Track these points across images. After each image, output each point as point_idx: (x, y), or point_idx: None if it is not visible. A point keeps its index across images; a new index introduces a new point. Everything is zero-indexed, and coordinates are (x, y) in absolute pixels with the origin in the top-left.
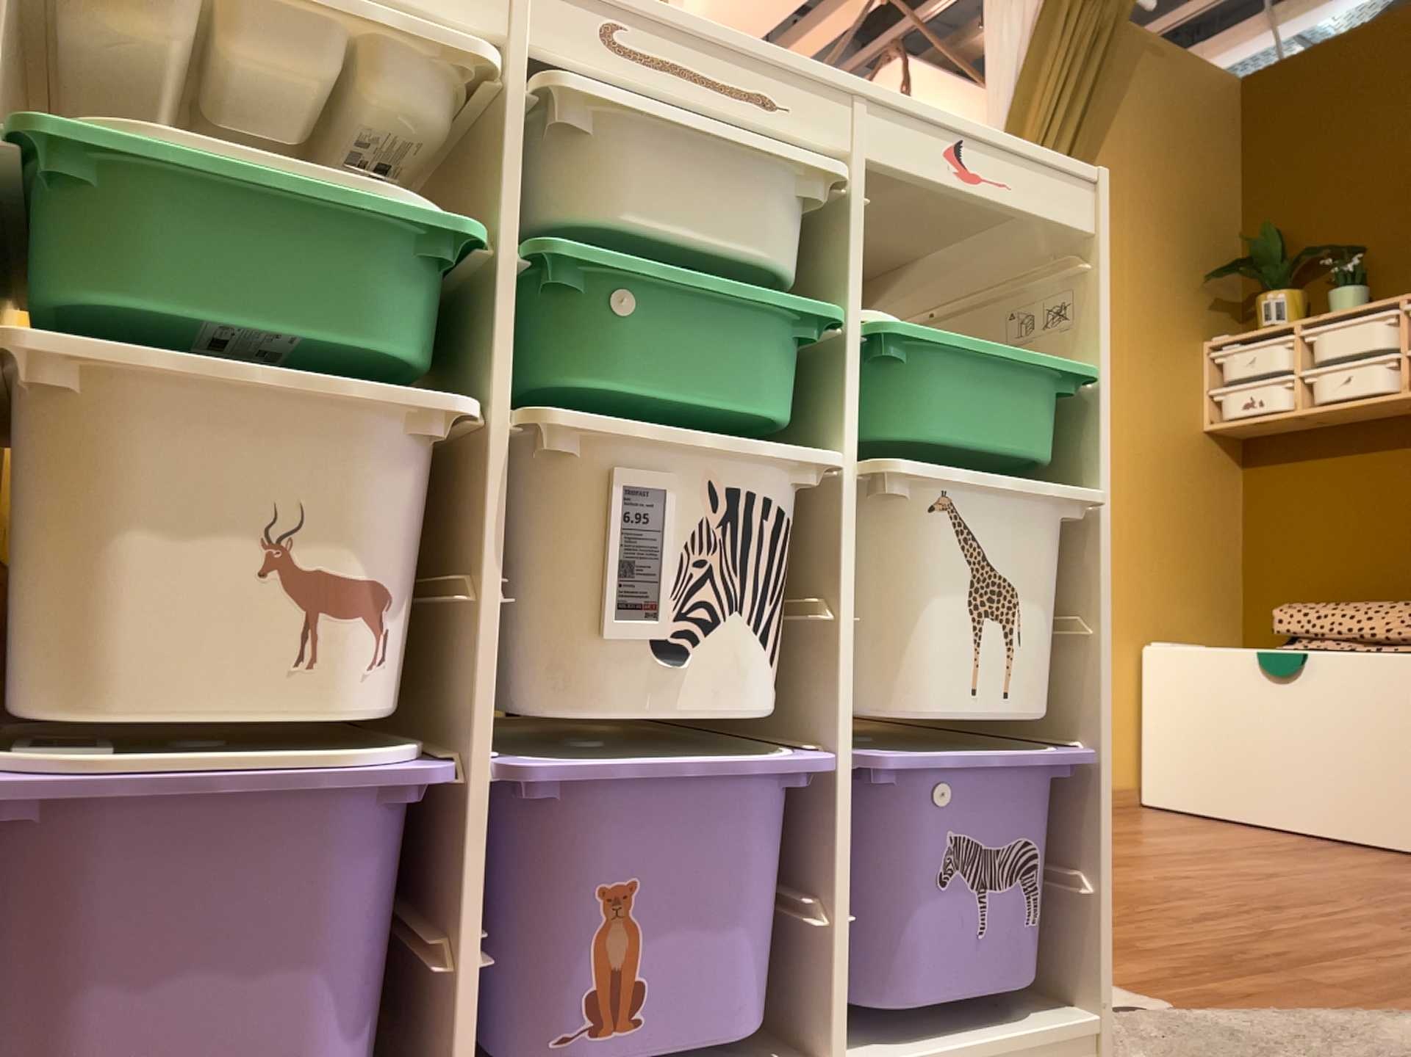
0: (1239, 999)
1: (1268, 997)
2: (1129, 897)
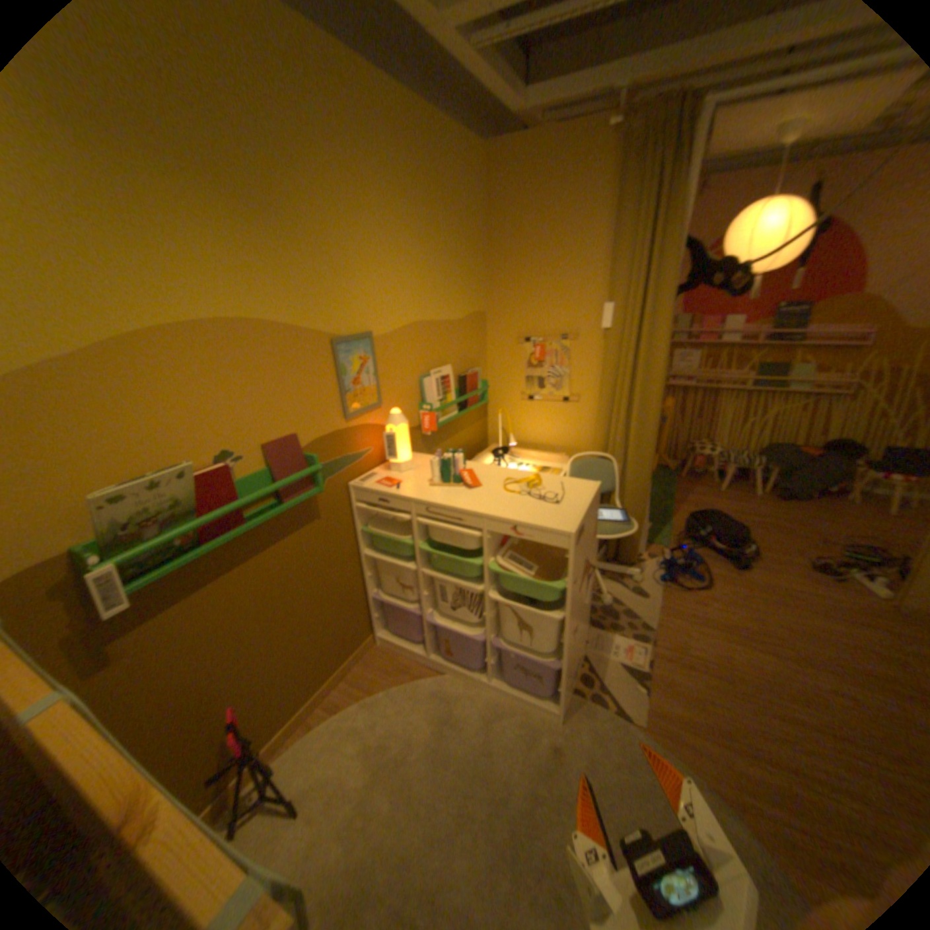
0: (674, 749)
1: (689, 756)
2: (773, 694)
